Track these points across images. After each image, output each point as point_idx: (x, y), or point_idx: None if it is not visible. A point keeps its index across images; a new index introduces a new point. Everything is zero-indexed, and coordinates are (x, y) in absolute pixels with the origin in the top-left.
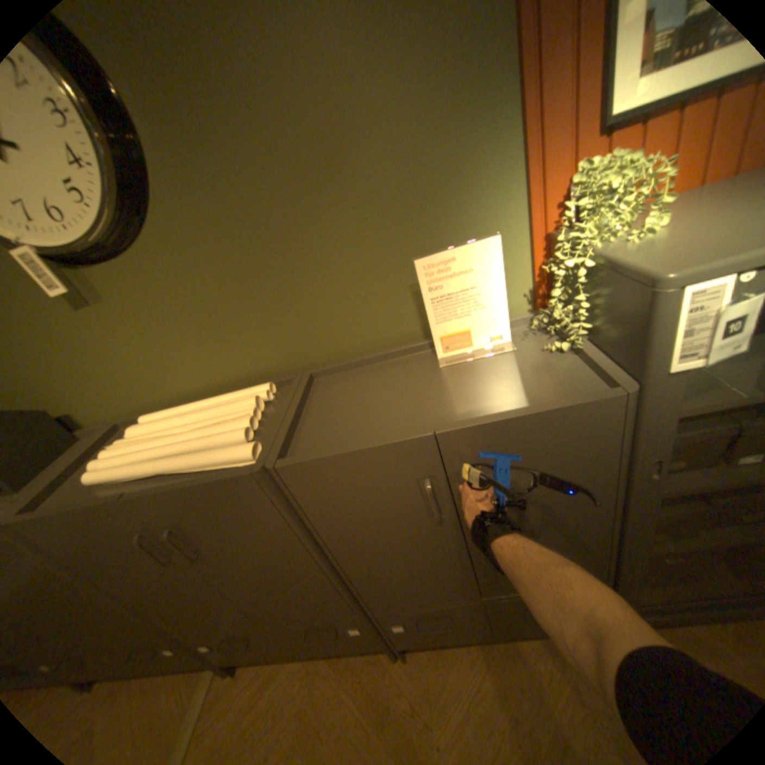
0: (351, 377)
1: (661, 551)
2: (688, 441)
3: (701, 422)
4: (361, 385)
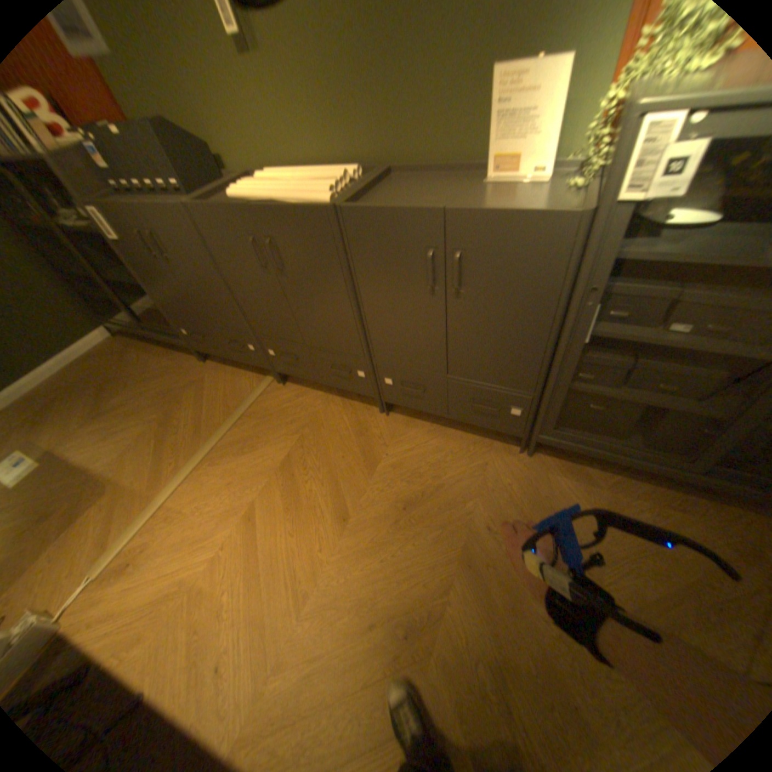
0: (418, 178)
1: (589, 393)
2: (636, 293)
3: (657, 283)
4: (421, 184)
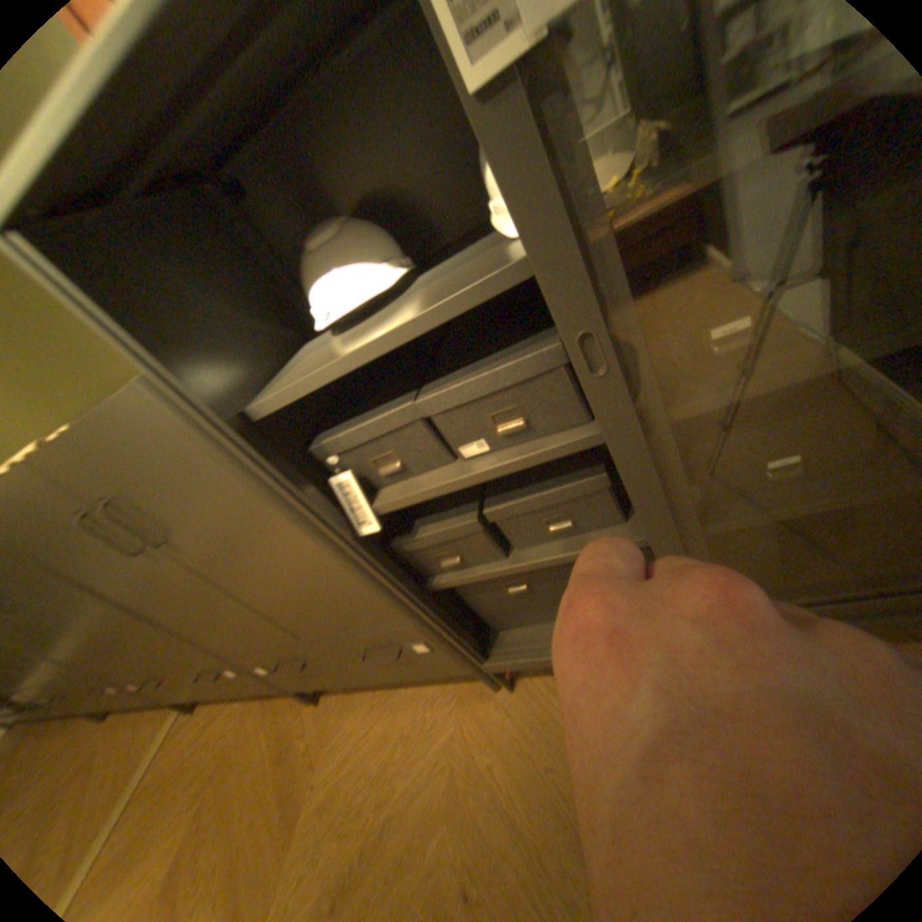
0: None
1: (490, 577)
2: (376, 433)
3: (394, 405)
4: None
